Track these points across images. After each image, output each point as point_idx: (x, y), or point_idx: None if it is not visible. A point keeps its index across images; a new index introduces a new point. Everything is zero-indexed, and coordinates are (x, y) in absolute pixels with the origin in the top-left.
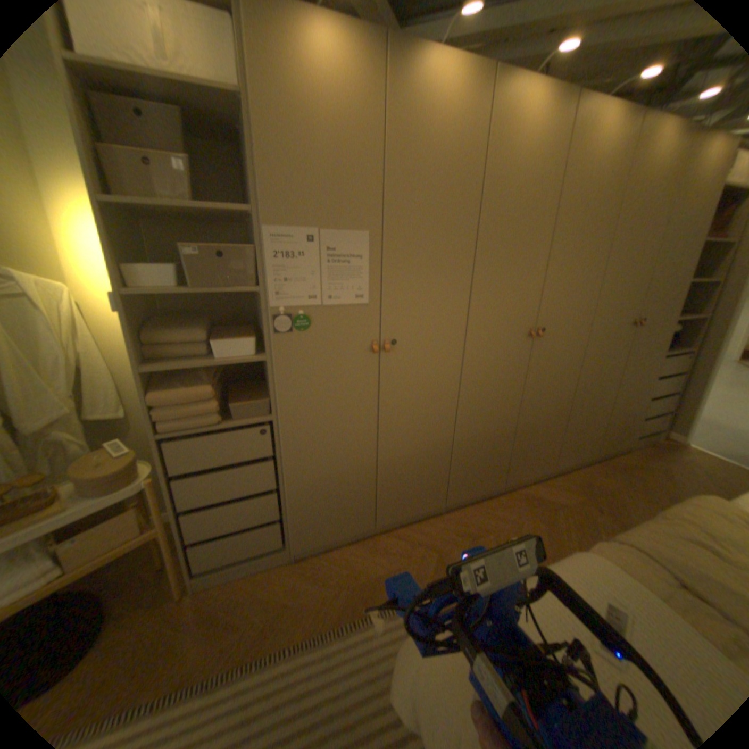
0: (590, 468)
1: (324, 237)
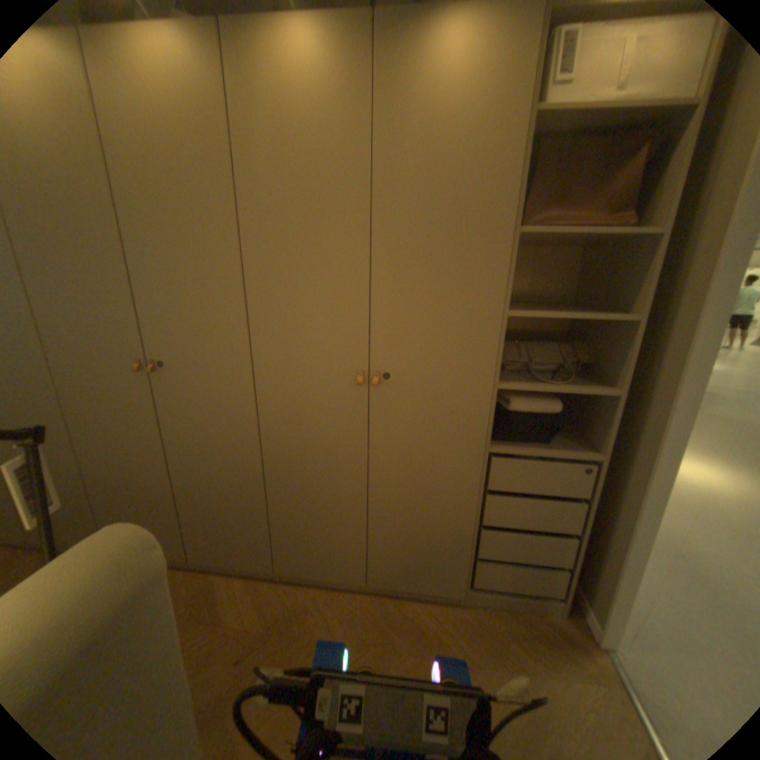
0: (352, 597)
1: None
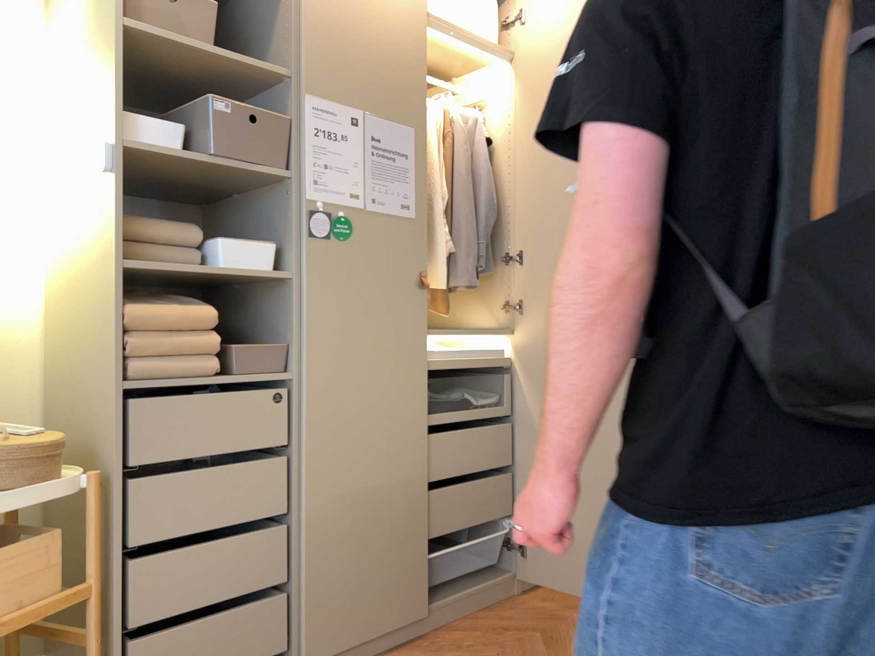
0: None
1: (369, 121)
